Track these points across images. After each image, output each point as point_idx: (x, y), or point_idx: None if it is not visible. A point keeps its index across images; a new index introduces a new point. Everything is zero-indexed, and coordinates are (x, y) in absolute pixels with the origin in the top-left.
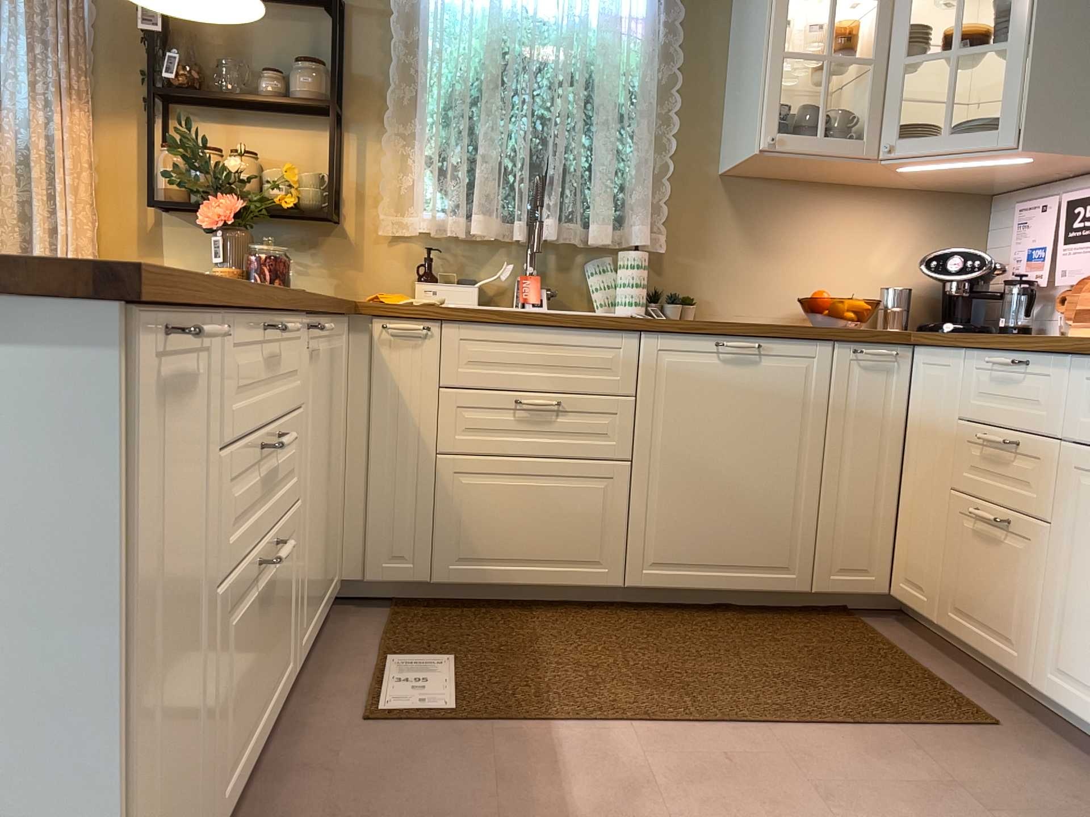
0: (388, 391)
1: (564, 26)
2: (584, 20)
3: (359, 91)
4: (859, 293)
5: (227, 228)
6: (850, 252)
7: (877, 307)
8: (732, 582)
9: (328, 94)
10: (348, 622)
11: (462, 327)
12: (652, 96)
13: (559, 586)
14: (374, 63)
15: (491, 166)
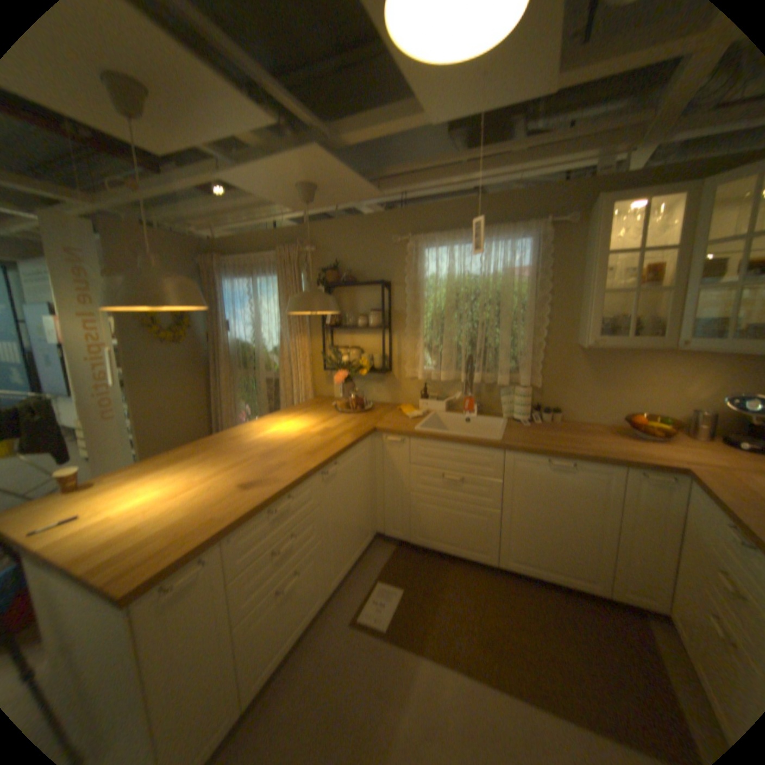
0: (390, 464)
1: (483, 280)
2: (496, 272)
3: (396, 318)
4: (678, 410)
5: (343, 383)
6: (671, 386)
7: (684, 427)
8: (559, 581)
9: (380, 324)
10: (376, 553)
11: (418, 441)
12: (534, 308)
13: (466, 559)
14: (401, 305)
15: (448, 350)
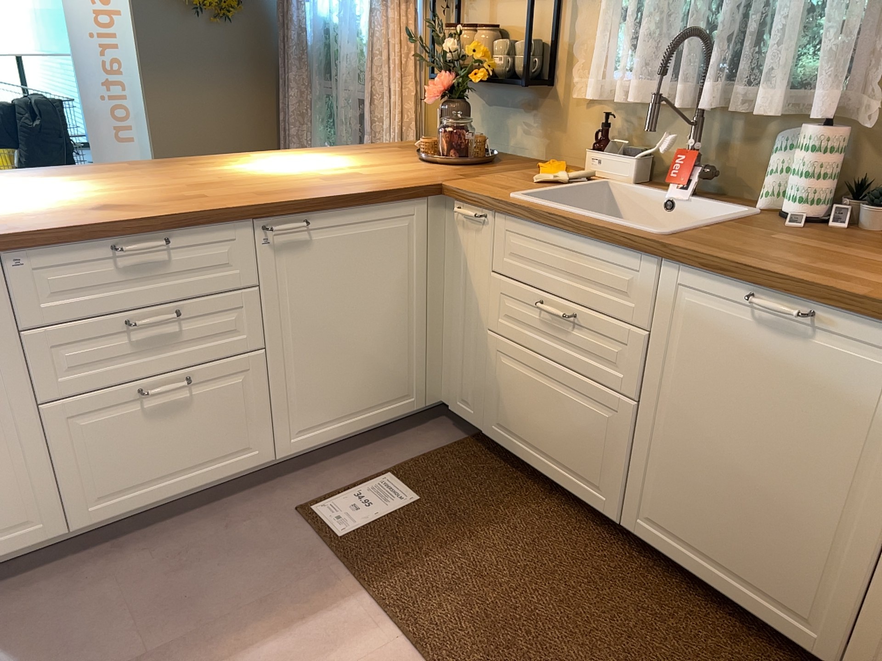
0: (462, 265)
1: None
2: None
3: None
4: None
5: (446, 101)
6: None
7: None
8: (729, 589)
9: None
10: (427, 433)
11: (507, 219)
12: None
13: (565, 487)
14: None
15: (654, 22)
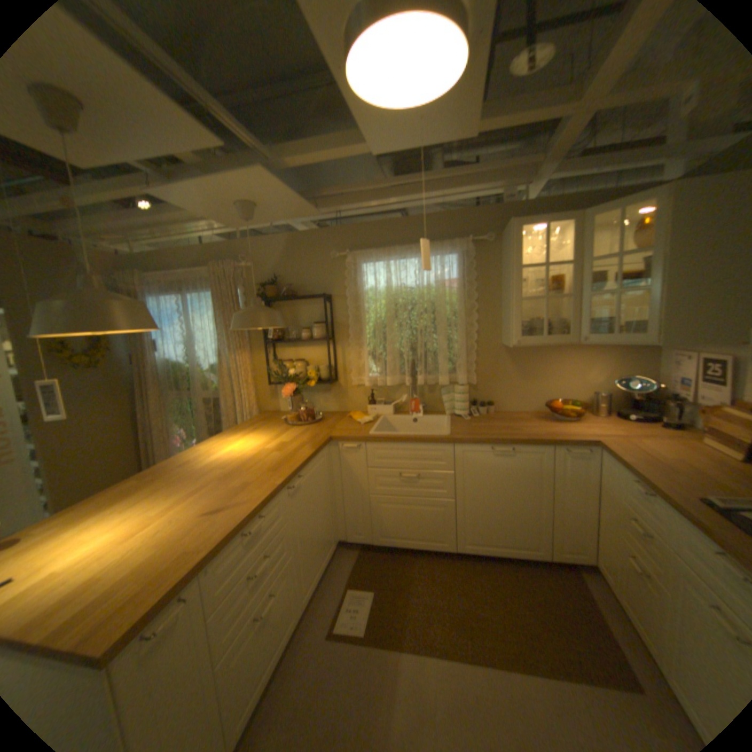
0: (347, 470)
1: (418, 291)
2: (429, 284)
3: (338, 328)
4: (582, 393)
5: (291, 395)
6: (575, 374)
7: (589, 407)
8: (509, 554)
9: (324, 335)
10: (340, 561)
11: (374, 444)
12: (463, 314)
13: (426, 550)
14: (343, 316)
15: (391, 357)
